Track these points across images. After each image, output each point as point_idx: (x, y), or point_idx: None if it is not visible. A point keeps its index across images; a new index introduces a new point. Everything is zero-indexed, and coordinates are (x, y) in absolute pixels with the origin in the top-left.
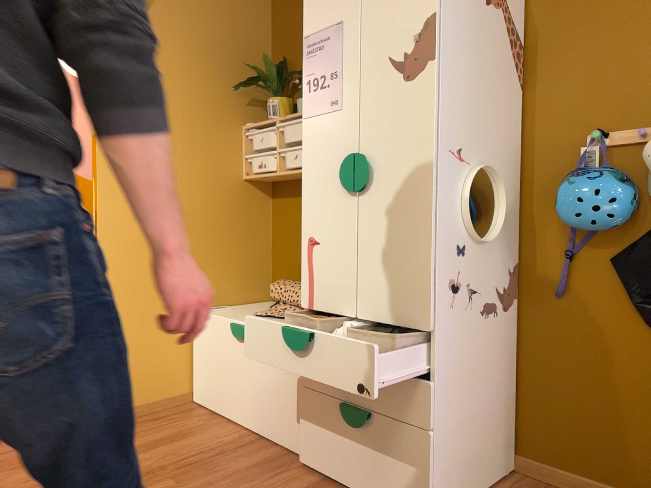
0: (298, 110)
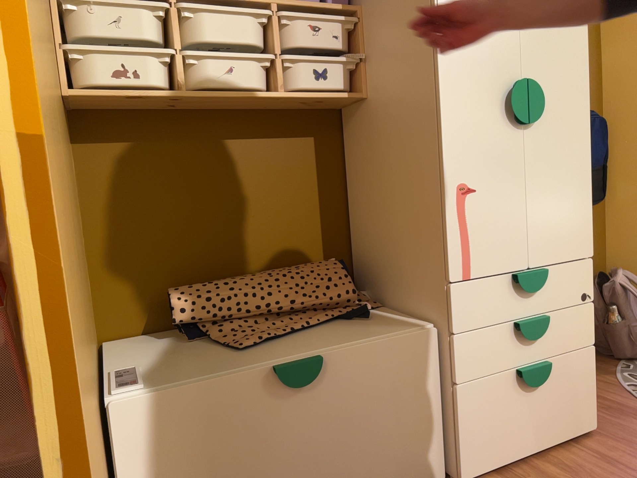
0: None
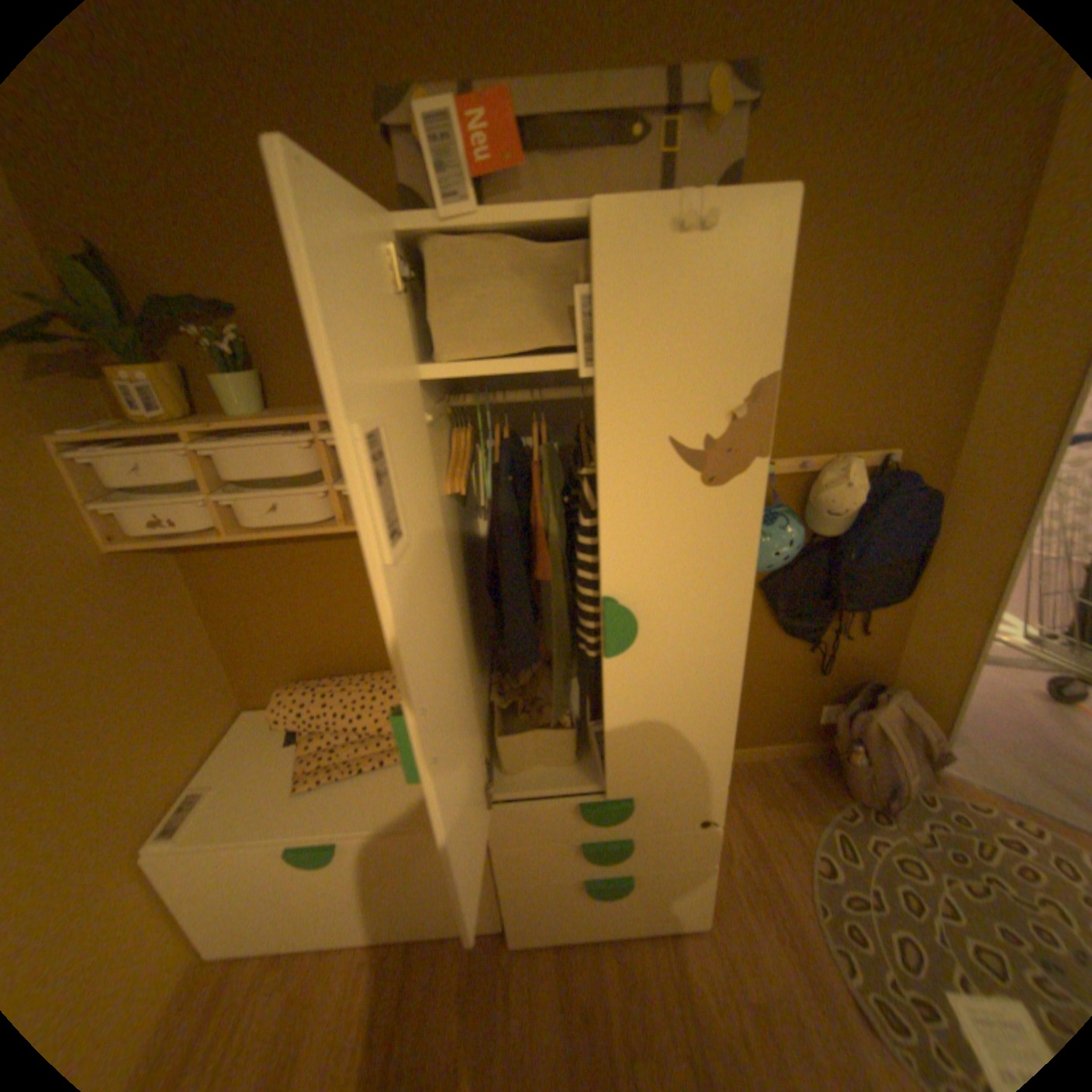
0: (217, 397)
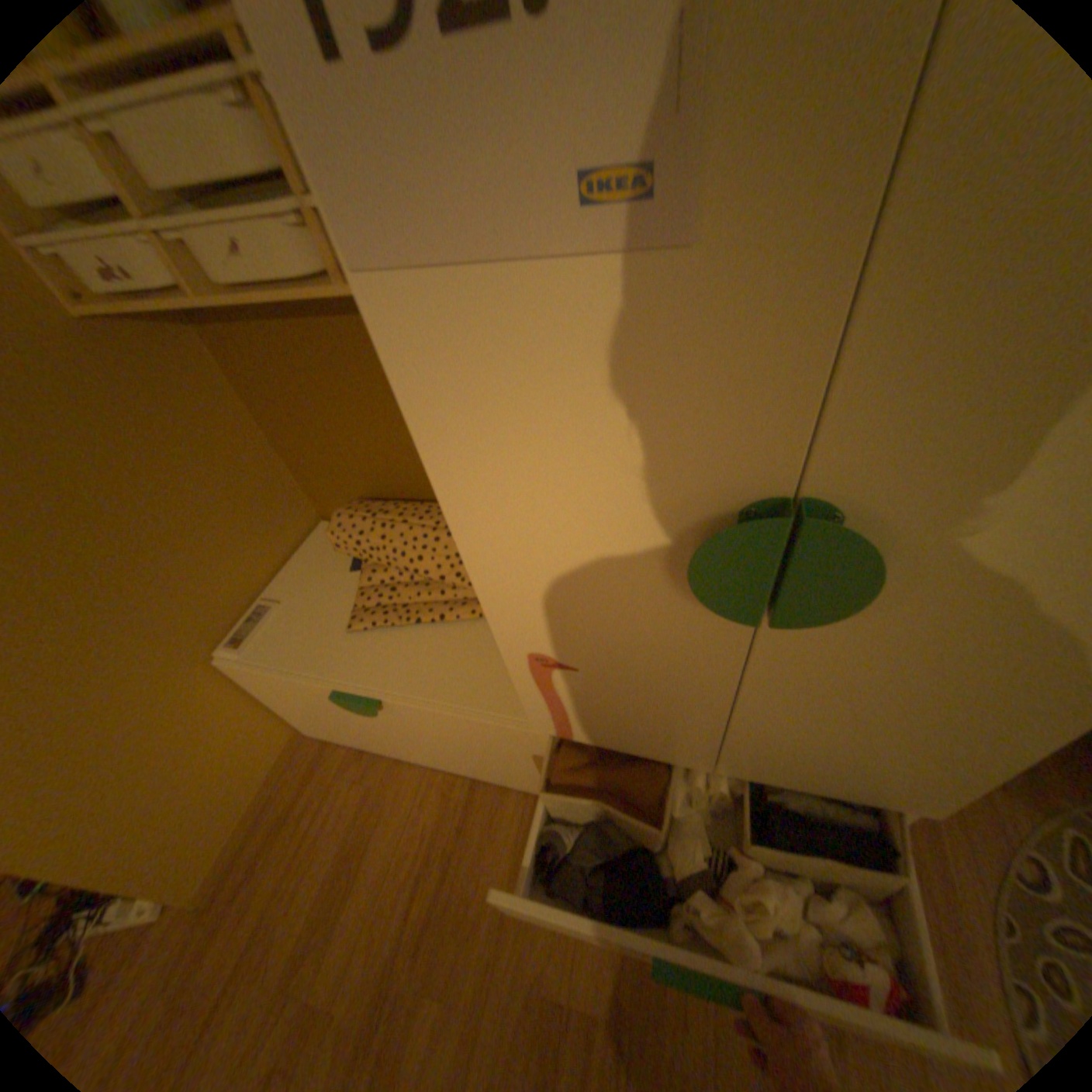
0: None
